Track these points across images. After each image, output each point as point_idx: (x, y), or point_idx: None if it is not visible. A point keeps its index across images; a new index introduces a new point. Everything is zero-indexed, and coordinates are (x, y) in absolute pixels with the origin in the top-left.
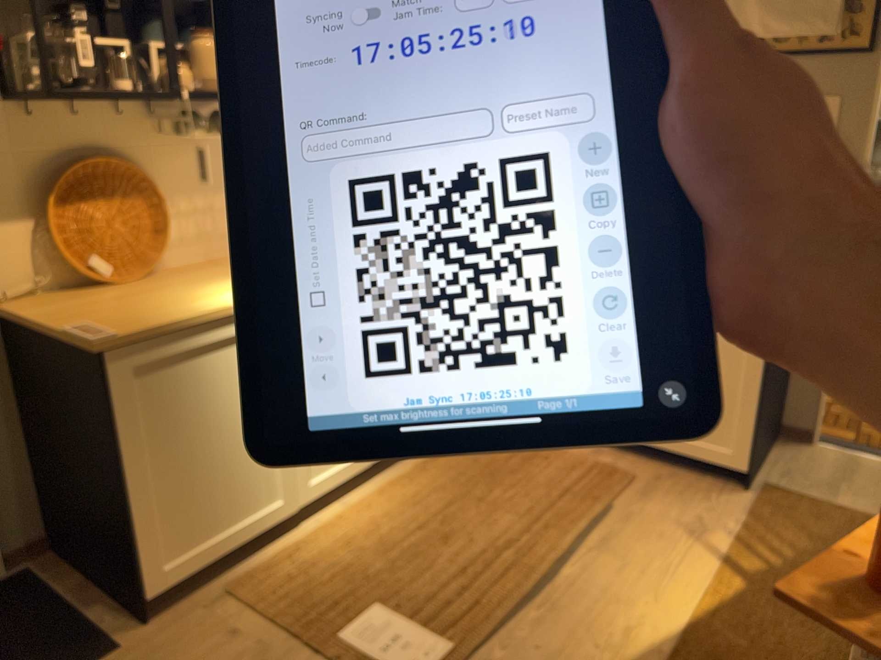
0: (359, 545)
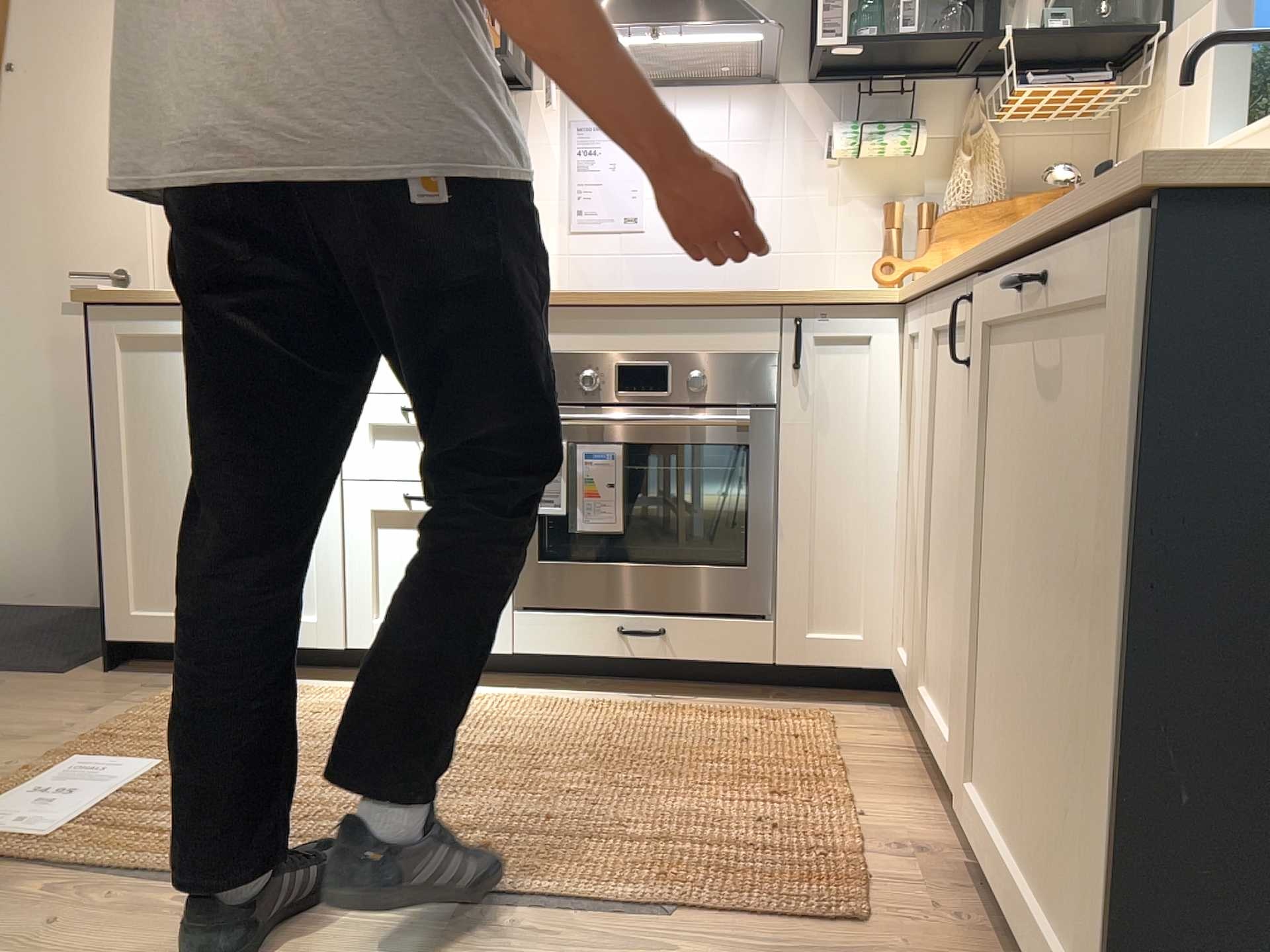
0: (319, 722)
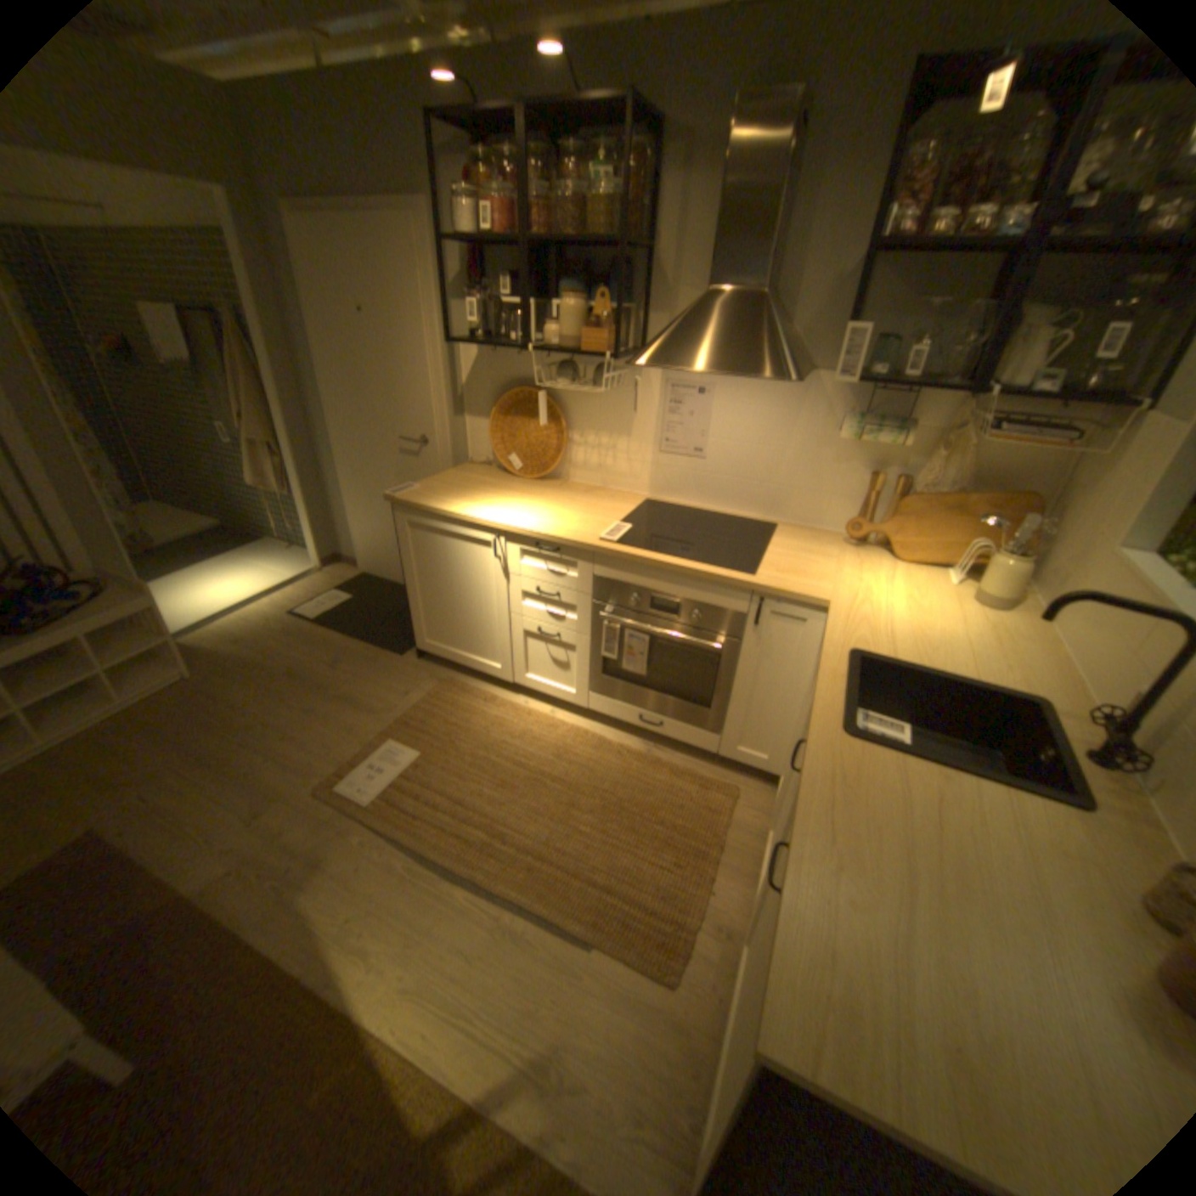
0: (492, 730)
